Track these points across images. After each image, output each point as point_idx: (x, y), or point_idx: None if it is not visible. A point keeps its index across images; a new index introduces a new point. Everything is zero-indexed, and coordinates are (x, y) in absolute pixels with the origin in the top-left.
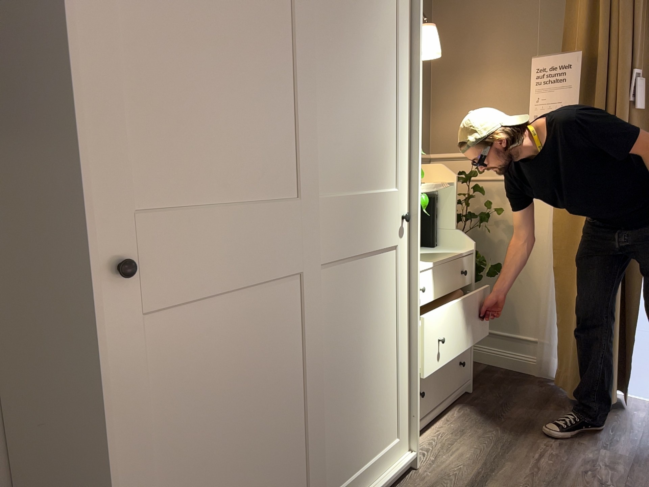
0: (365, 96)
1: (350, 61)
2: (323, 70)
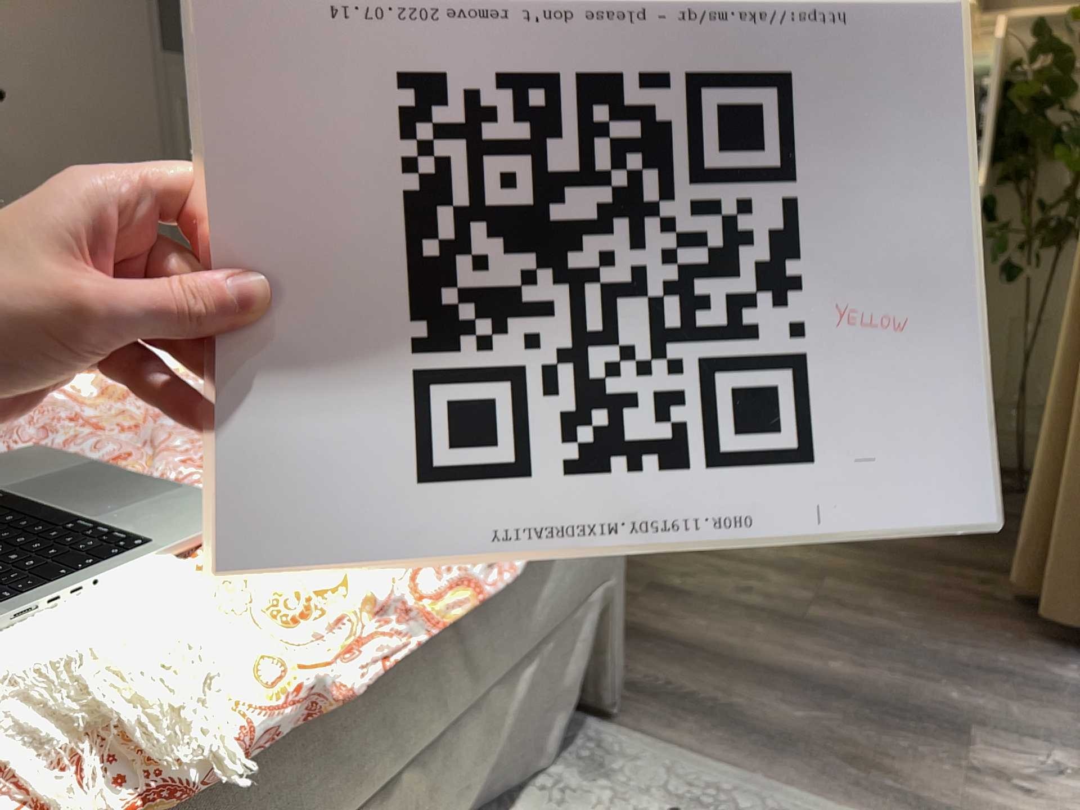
0: None
1: None
2: None
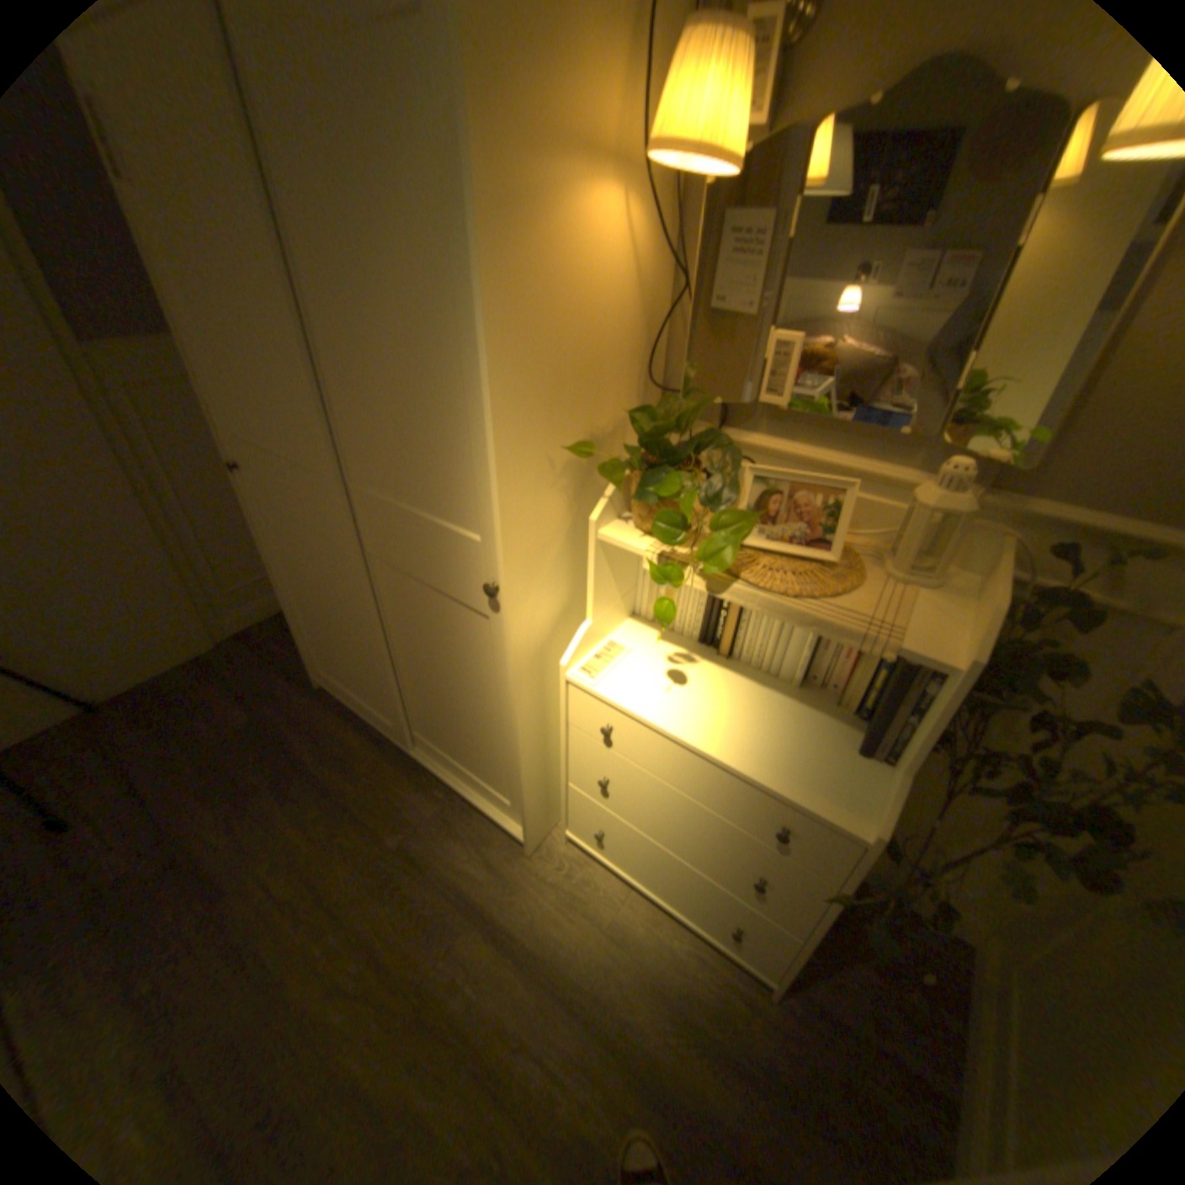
0: (393, 360)
1: (355, 296)
2: (321, 316)
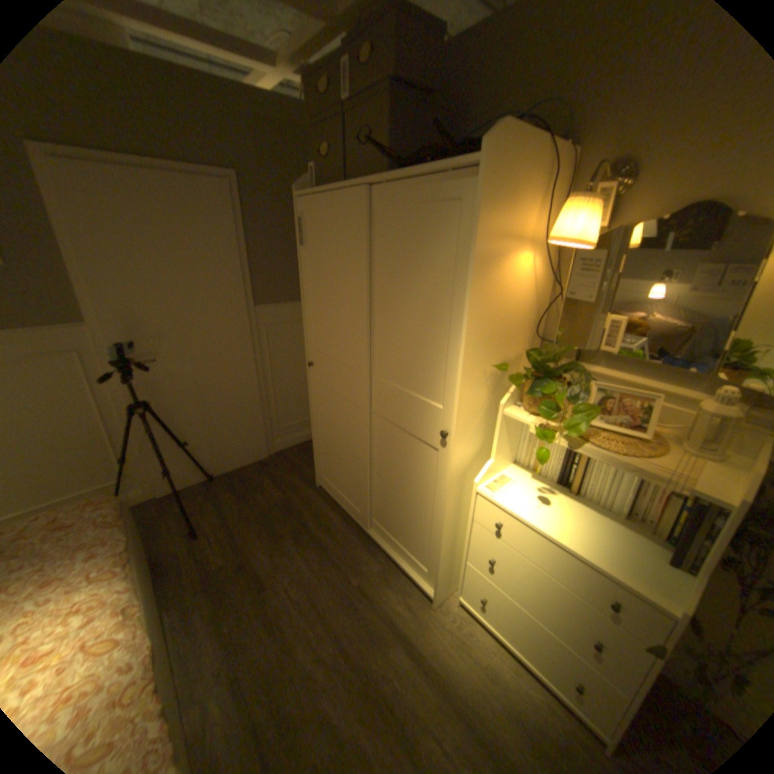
0: (414, 321)
1: (402, 294)
2: (381, 301)
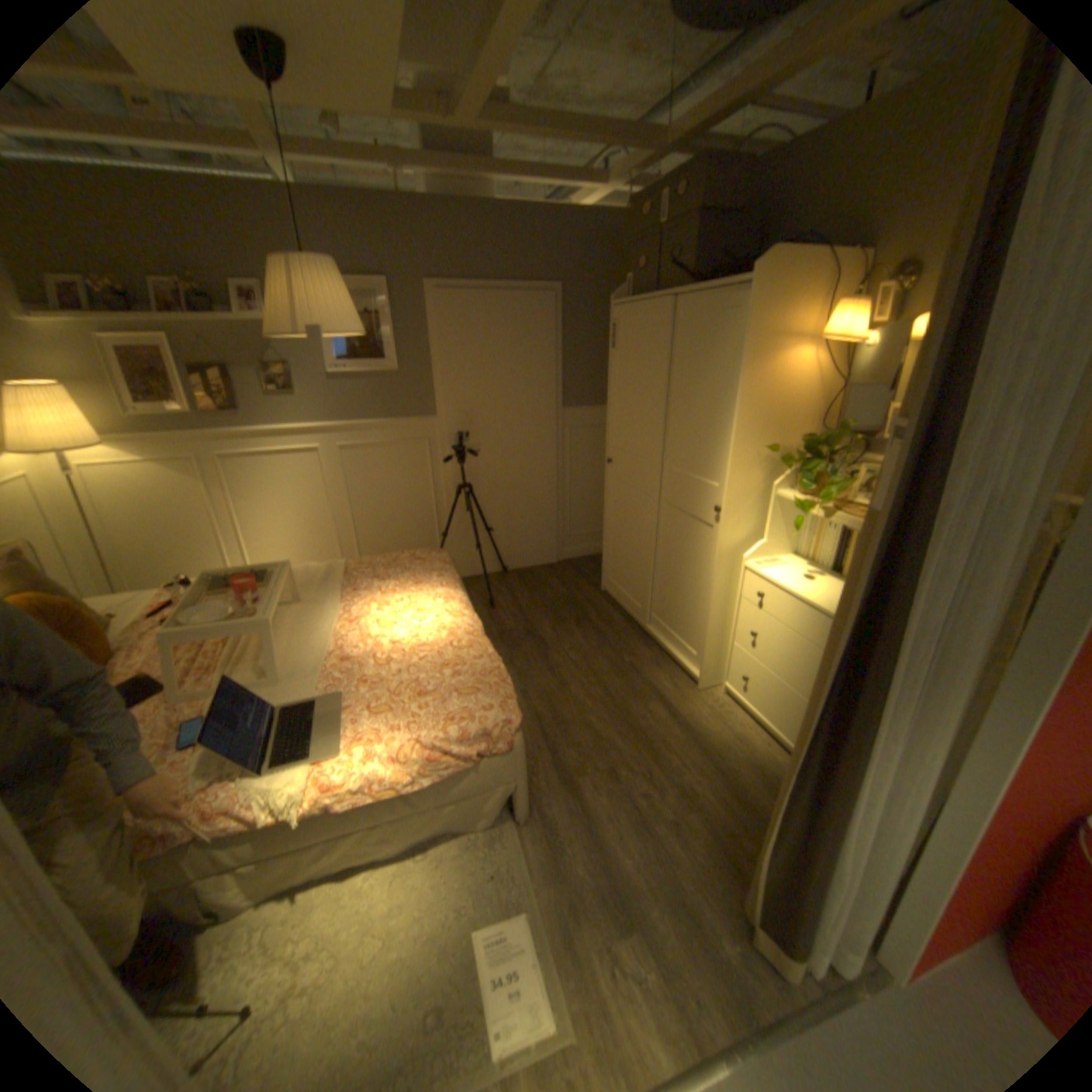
0: (701, 411)
1: (694, 387)
2: (677, 395)
